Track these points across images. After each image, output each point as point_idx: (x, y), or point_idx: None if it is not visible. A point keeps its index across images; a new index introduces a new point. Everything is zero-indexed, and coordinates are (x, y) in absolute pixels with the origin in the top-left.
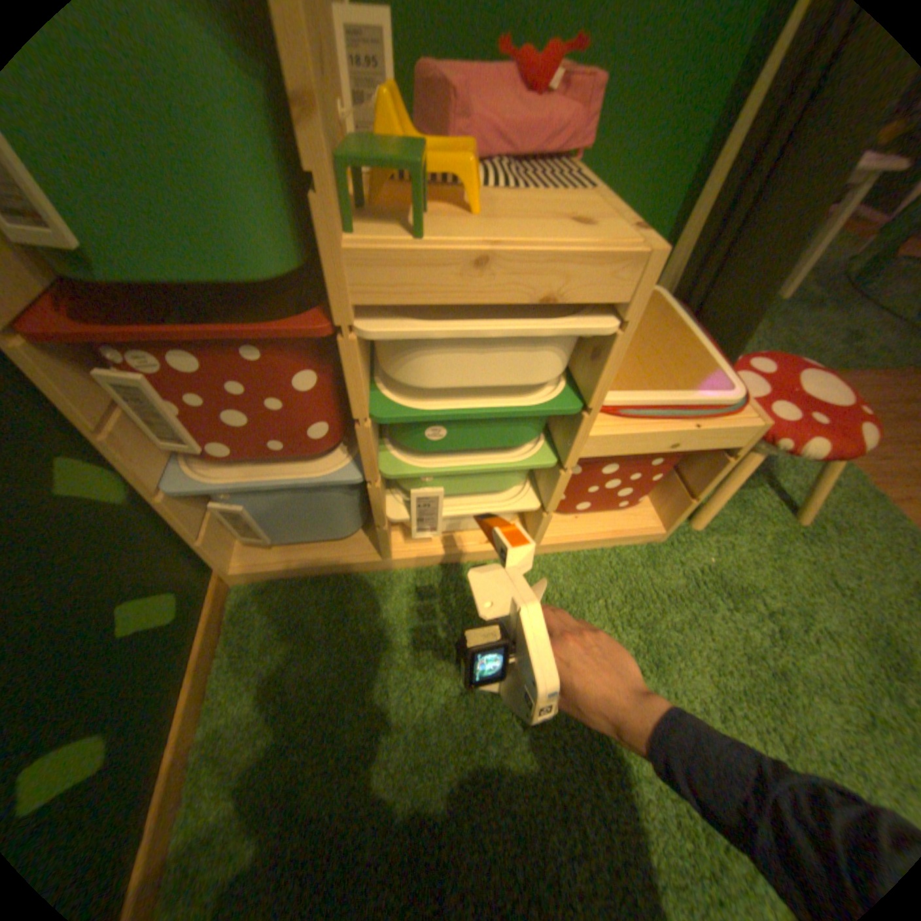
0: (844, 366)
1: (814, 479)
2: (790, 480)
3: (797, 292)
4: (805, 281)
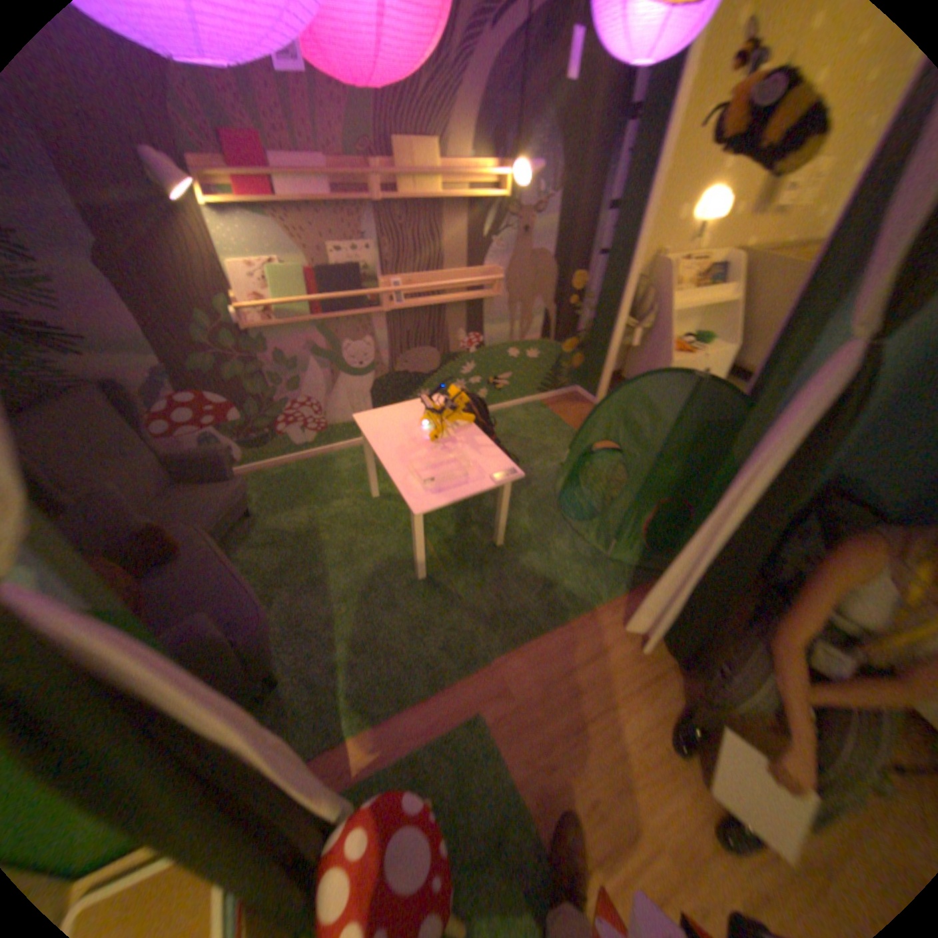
0: (536, 632)
1: (483, 844)
2: (461, 858)
3: (504, 540)
4: (505, 533)
